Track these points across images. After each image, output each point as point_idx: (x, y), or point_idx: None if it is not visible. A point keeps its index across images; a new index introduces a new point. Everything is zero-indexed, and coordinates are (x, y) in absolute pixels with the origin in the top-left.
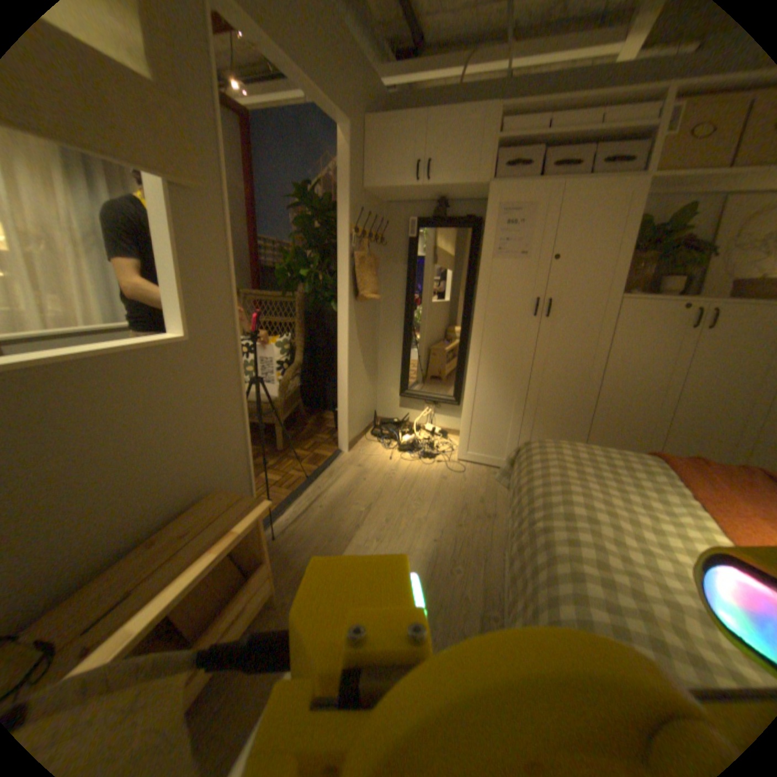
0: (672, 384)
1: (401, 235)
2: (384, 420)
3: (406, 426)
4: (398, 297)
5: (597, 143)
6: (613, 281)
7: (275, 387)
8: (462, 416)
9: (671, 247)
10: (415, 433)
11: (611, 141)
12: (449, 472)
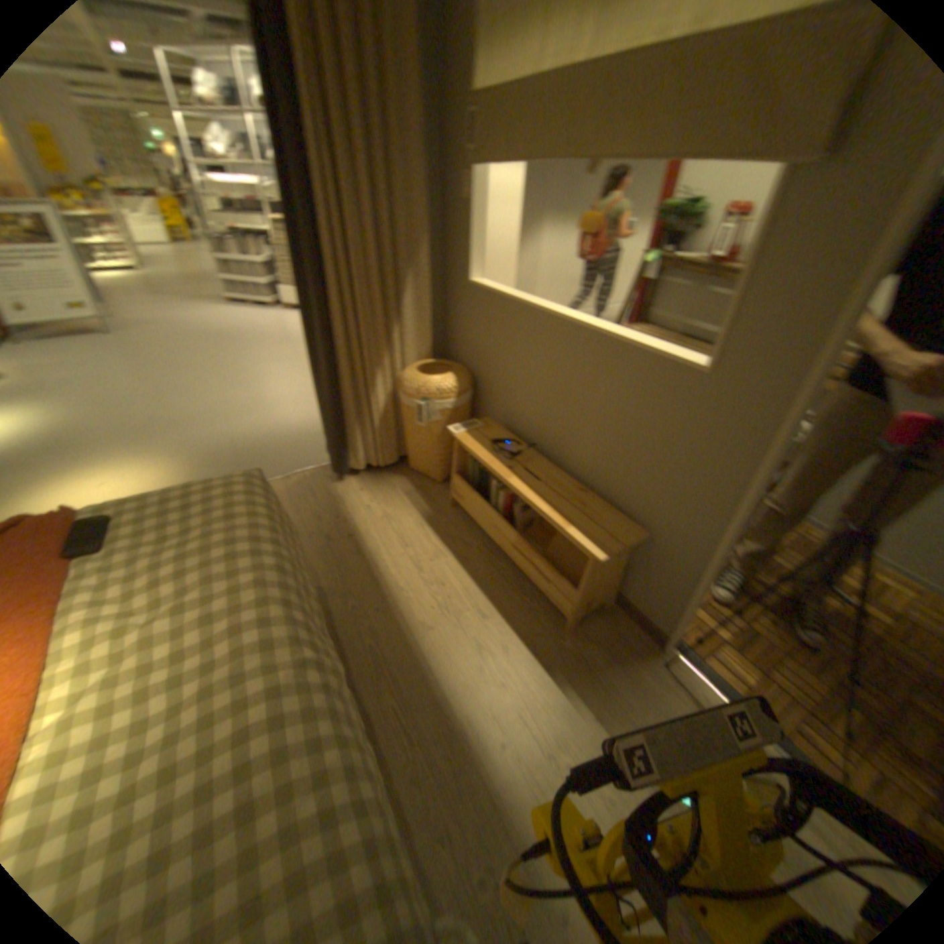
0: None
1: None
2: None
3: None
4: None
5: None
6: None
7: None
8: None
9: None
10: None
11: None
12: None
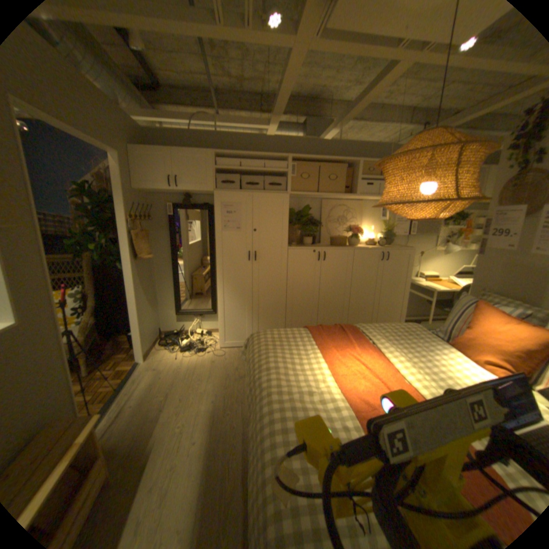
0: (316, 286)
1: (162, 211)
2: (167, 334)
3: (184, 334)
4: (166, 251)
5: (264, 174)
6: (283, 240)
7: (73, 329)
8: (219, 322)
9: (305, 222)
10: (191, 337)
11: (270, 175)
12: (216, 358)
